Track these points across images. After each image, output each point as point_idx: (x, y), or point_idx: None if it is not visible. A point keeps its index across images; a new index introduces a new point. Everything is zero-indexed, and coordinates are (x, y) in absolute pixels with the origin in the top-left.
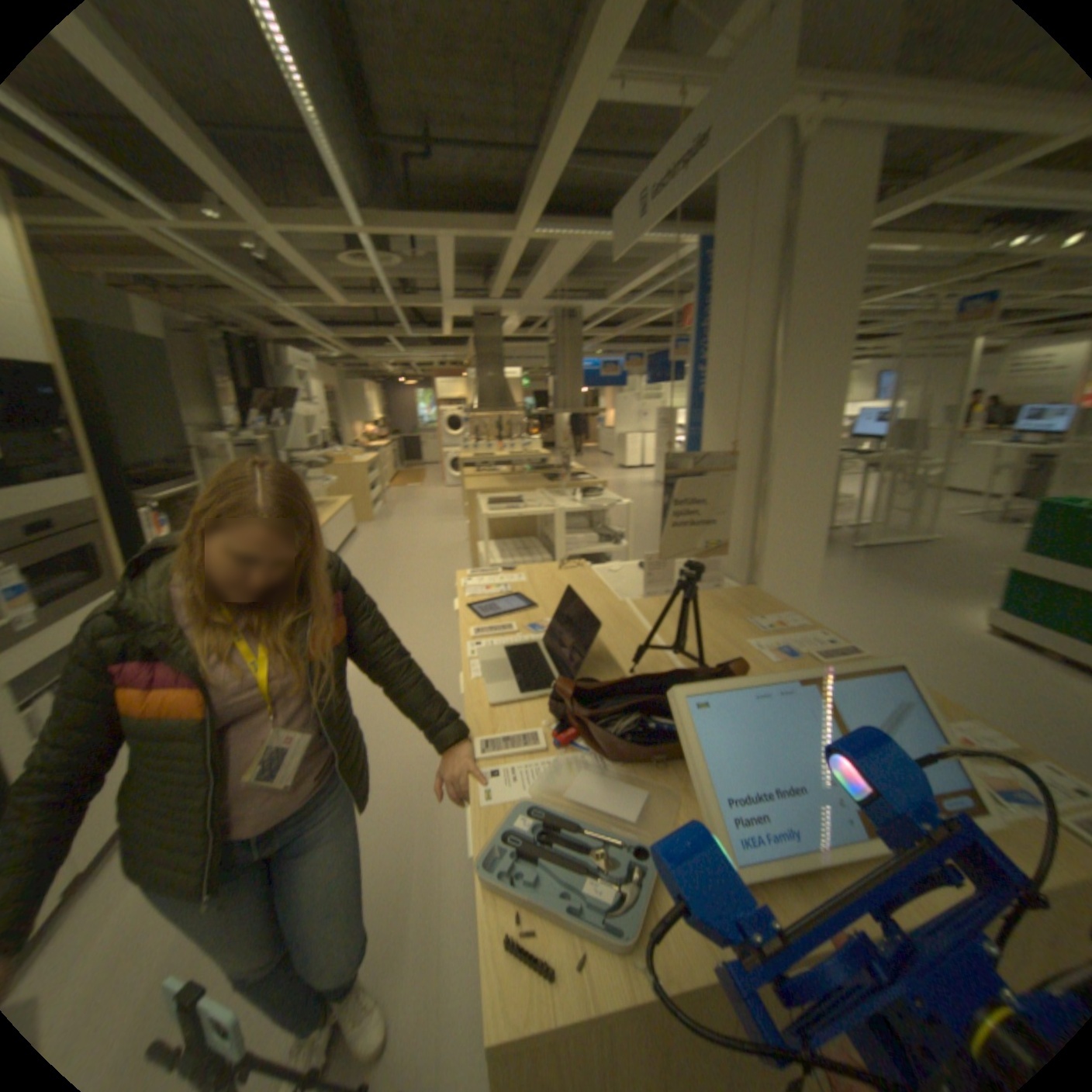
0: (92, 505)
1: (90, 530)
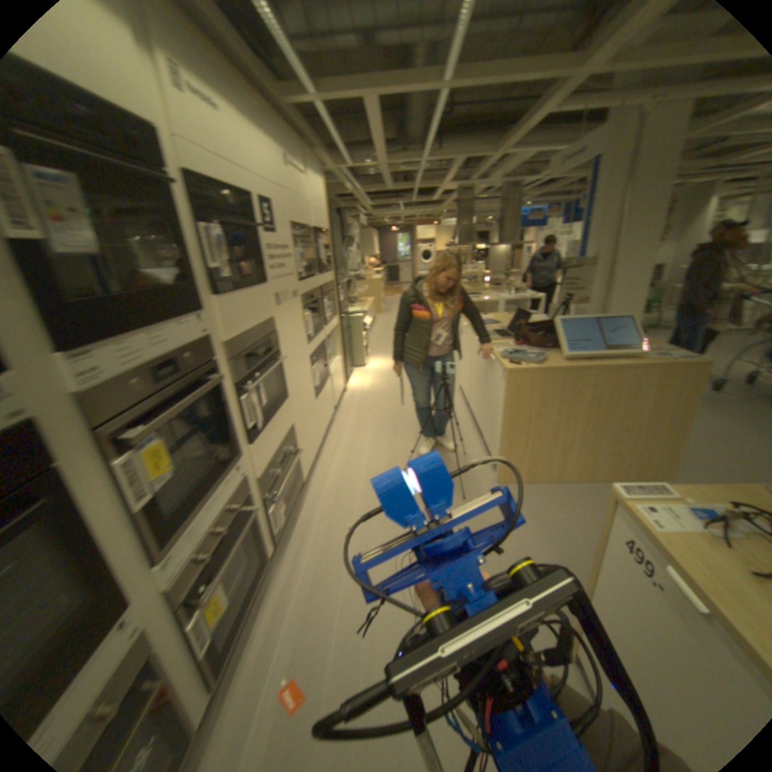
0: (335, 283)
1: (334, 293)
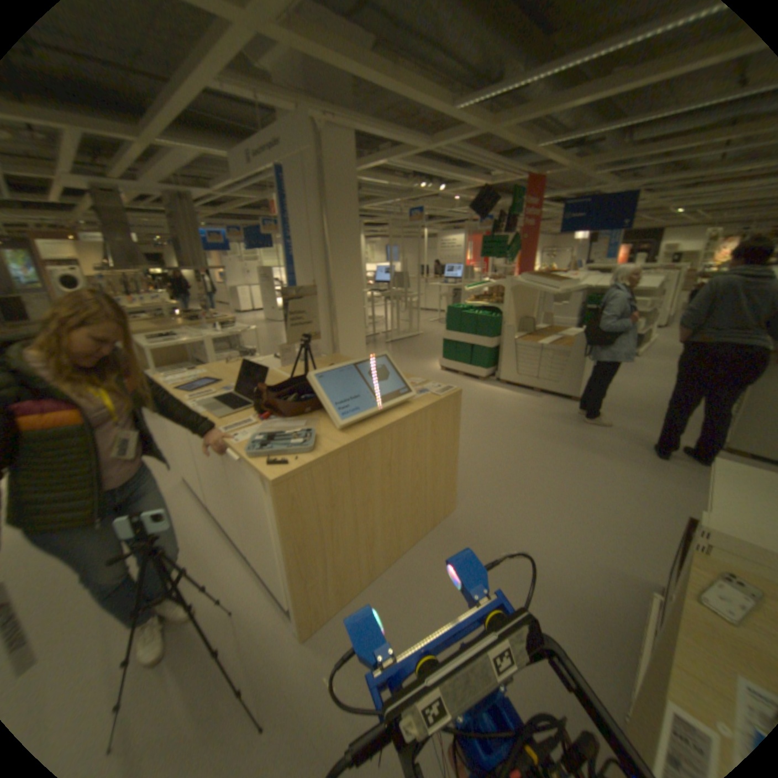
0: None
1: None
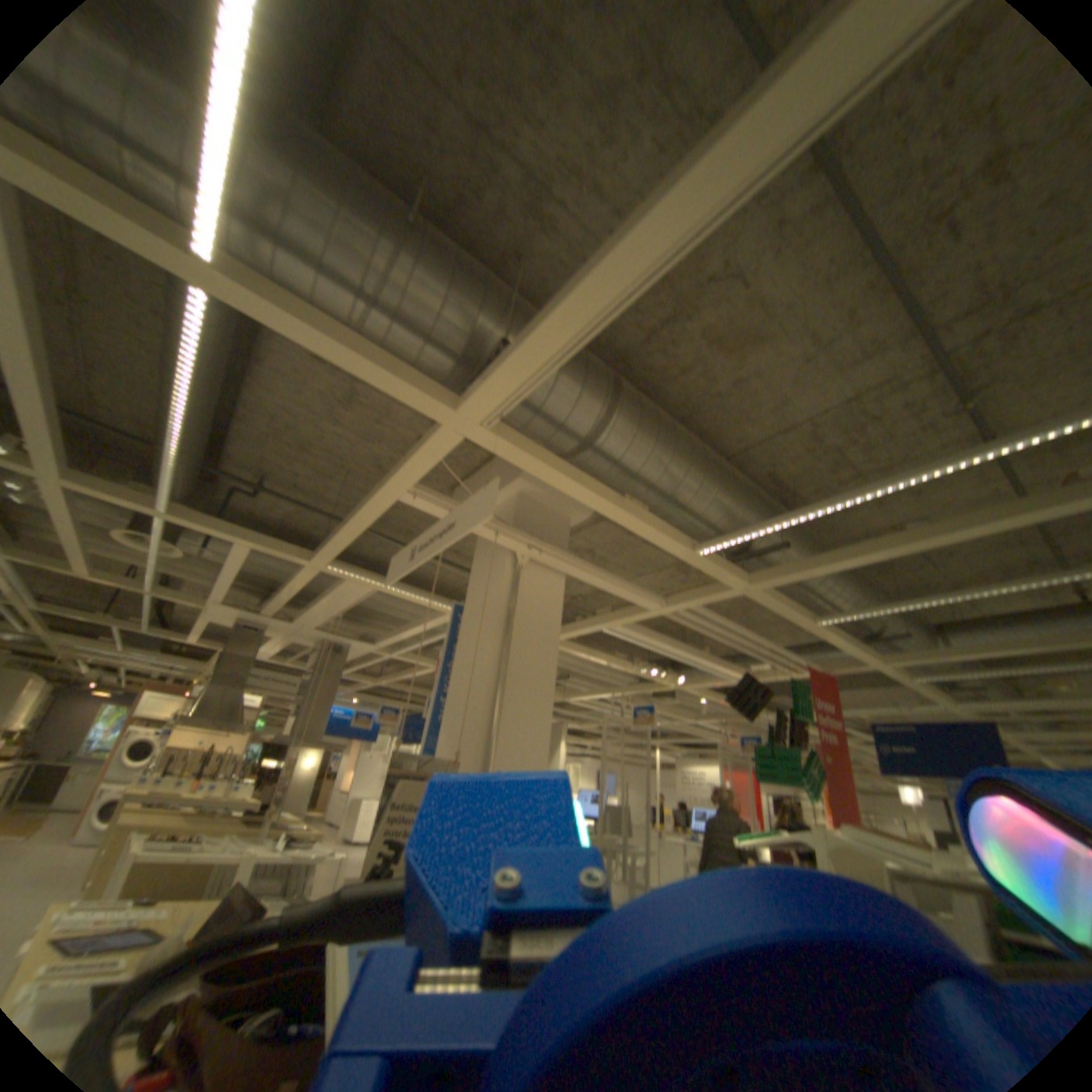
0: None
1: None
